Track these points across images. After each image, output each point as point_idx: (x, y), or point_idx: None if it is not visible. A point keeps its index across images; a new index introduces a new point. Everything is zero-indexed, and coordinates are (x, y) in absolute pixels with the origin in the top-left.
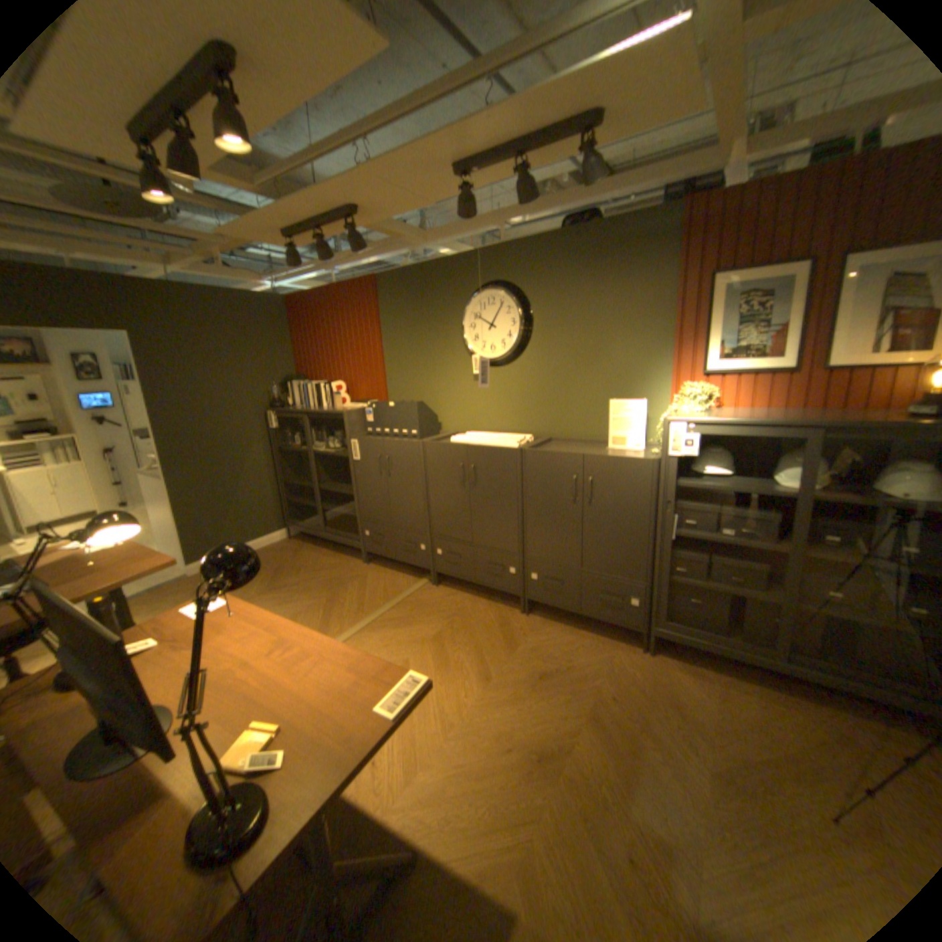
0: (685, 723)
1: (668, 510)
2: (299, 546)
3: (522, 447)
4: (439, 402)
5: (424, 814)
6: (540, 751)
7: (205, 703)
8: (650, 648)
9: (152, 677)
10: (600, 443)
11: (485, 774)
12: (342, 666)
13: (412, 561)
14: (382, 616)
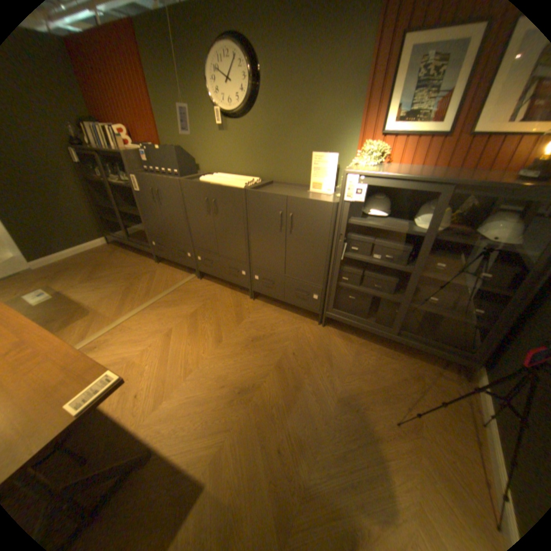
0: (331, 368)
1: (340, 240)
2: (114, 250)
3: (248, 188)
4: (196, 147)
5: (161, 427)
6: (241, 386)
7: None
8: (322, 322)
9: None
10: (306, 187)
11: (205, 401)
12: (59, 365)
13: (184, 263)
14: (160, 299)
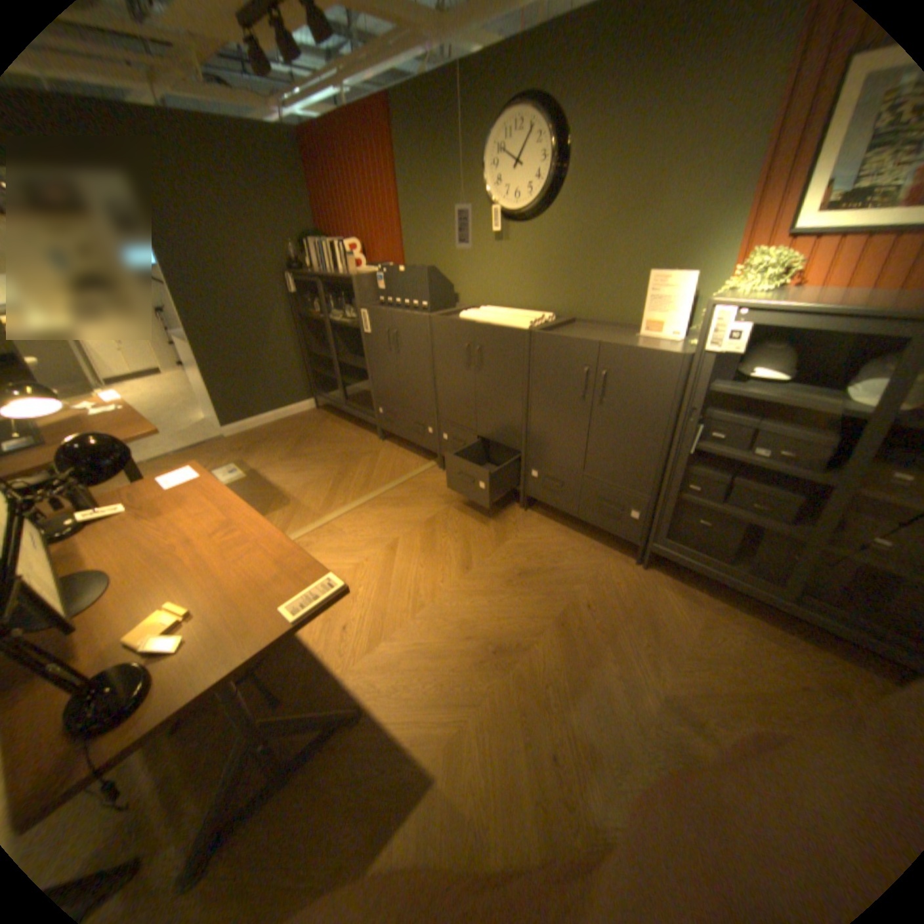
0: (658, 642)
1: (692, 419)
2: (326, 418)
3: (535, 329)
4: (458, 268)
5: (378, 680)
6: (499, 643)
7: (141, 575)
8: (645, 562)
9: (110, 543)
10: (634, 328)
11: (442, 655)
12: (272, 557)
13: (422, 444)
14: (385, 494)
